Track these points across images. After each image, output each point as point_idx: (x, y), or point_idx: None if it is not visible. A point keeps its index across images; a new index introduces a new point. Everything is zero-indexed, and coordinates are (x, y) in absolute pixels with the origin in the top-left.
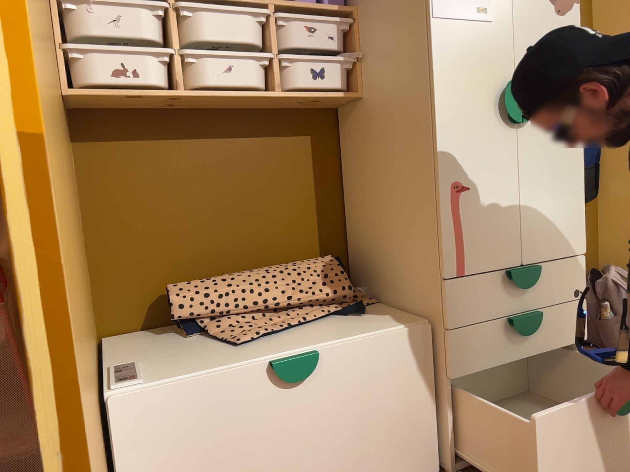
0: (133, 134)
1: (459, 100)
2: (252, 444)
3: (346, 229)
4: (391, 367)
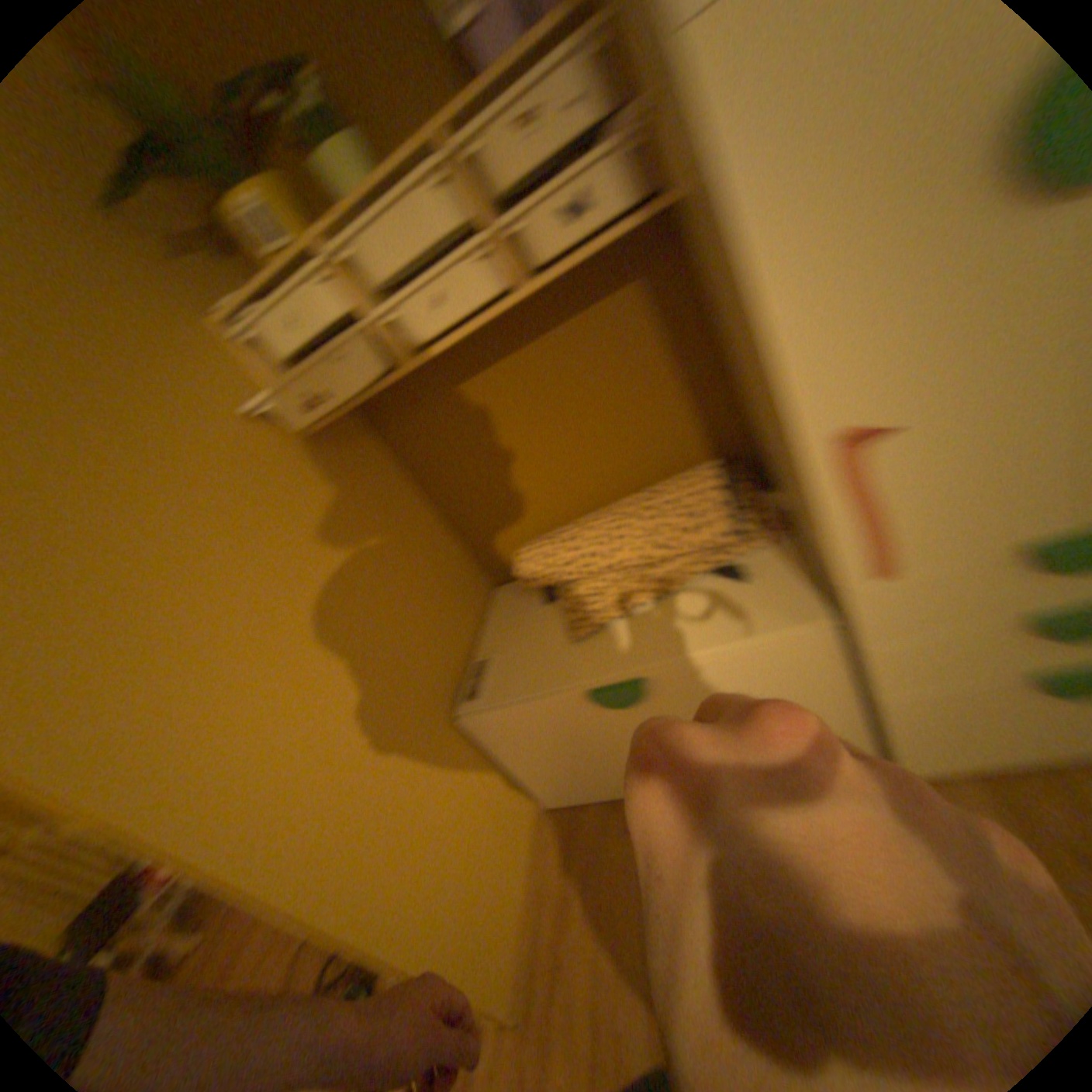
0: (418, 399)
1: (829, 232)
2: (602, 742)
3: (746, 404)
4: (767, 679)
